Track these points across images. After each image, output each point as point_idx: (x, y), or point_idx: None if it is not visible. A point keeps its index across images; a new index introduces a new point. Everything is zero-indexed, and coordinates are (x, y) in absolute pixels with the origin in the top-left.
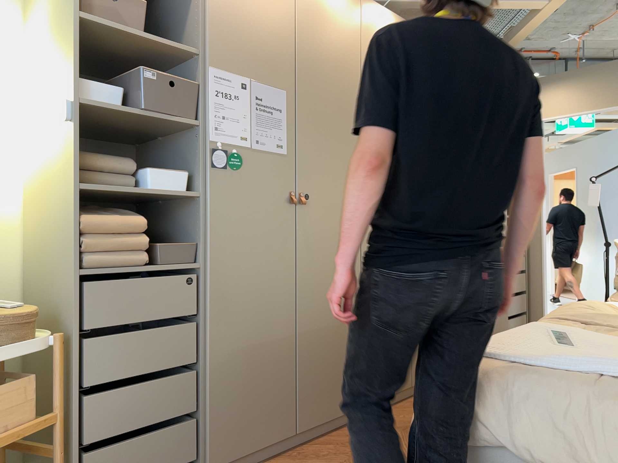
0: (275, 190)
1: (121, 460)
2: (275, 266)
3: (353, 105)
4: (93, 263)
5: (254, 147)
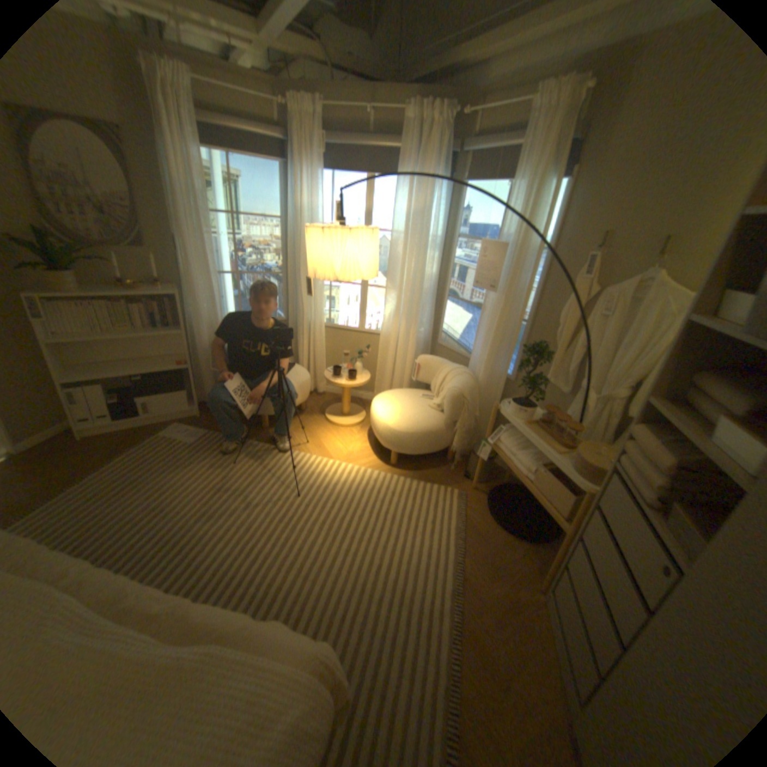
0: None
1: (569, 608)
2: None
3: None
4: (626, 467)
5: None
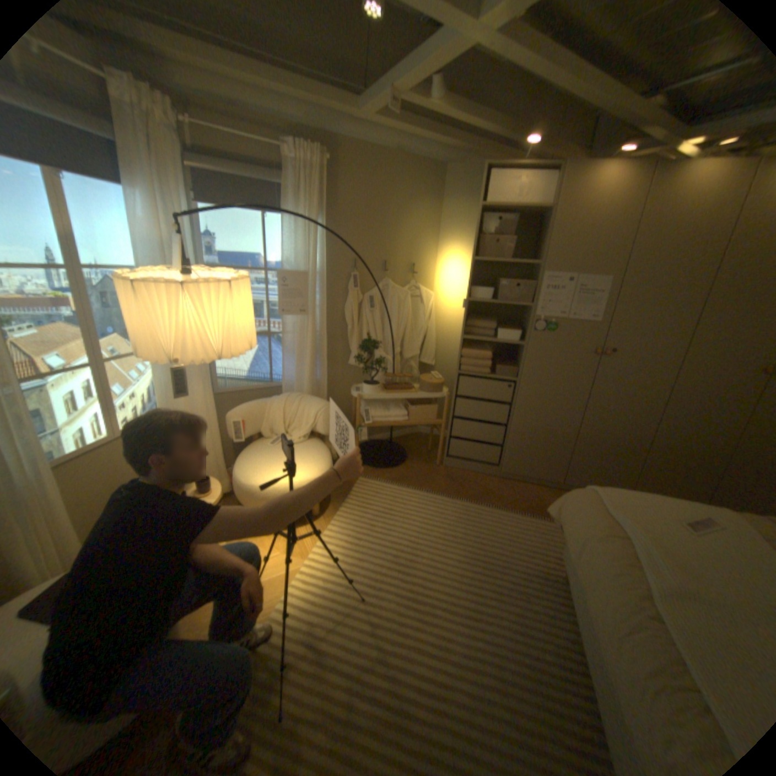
0: (582, 345)
1: (464, 447)
2: (570, 390)
3: (698, 278)
4: (464, 369)
5: (570, 318)
